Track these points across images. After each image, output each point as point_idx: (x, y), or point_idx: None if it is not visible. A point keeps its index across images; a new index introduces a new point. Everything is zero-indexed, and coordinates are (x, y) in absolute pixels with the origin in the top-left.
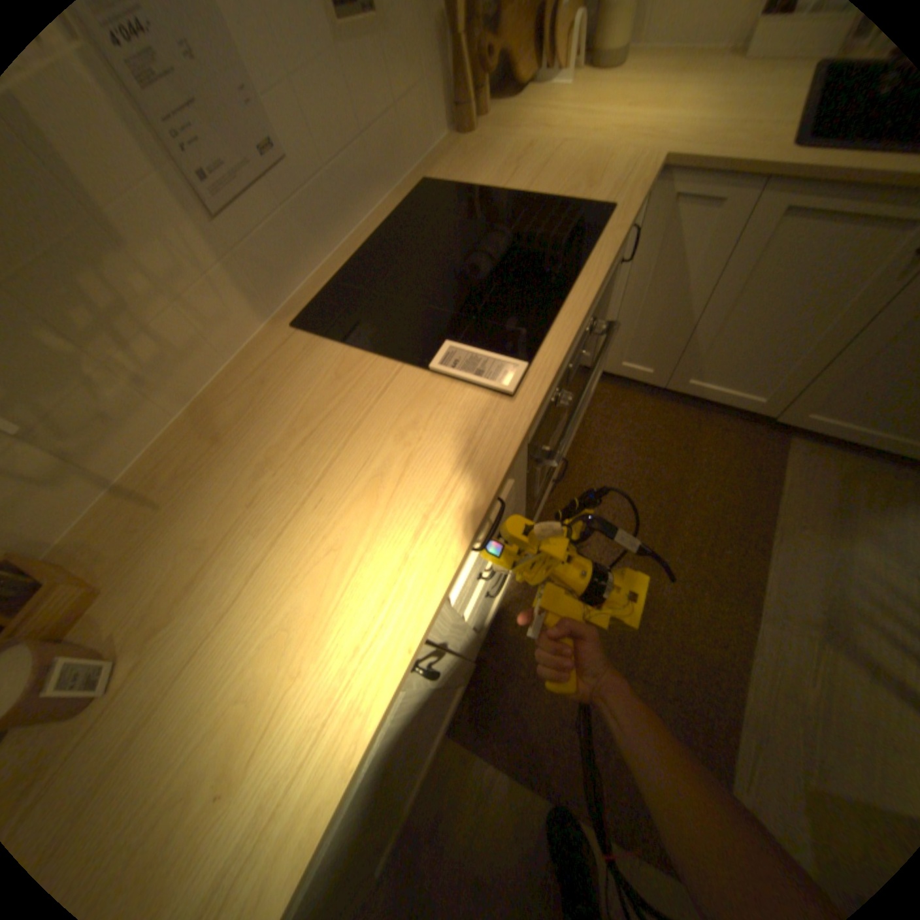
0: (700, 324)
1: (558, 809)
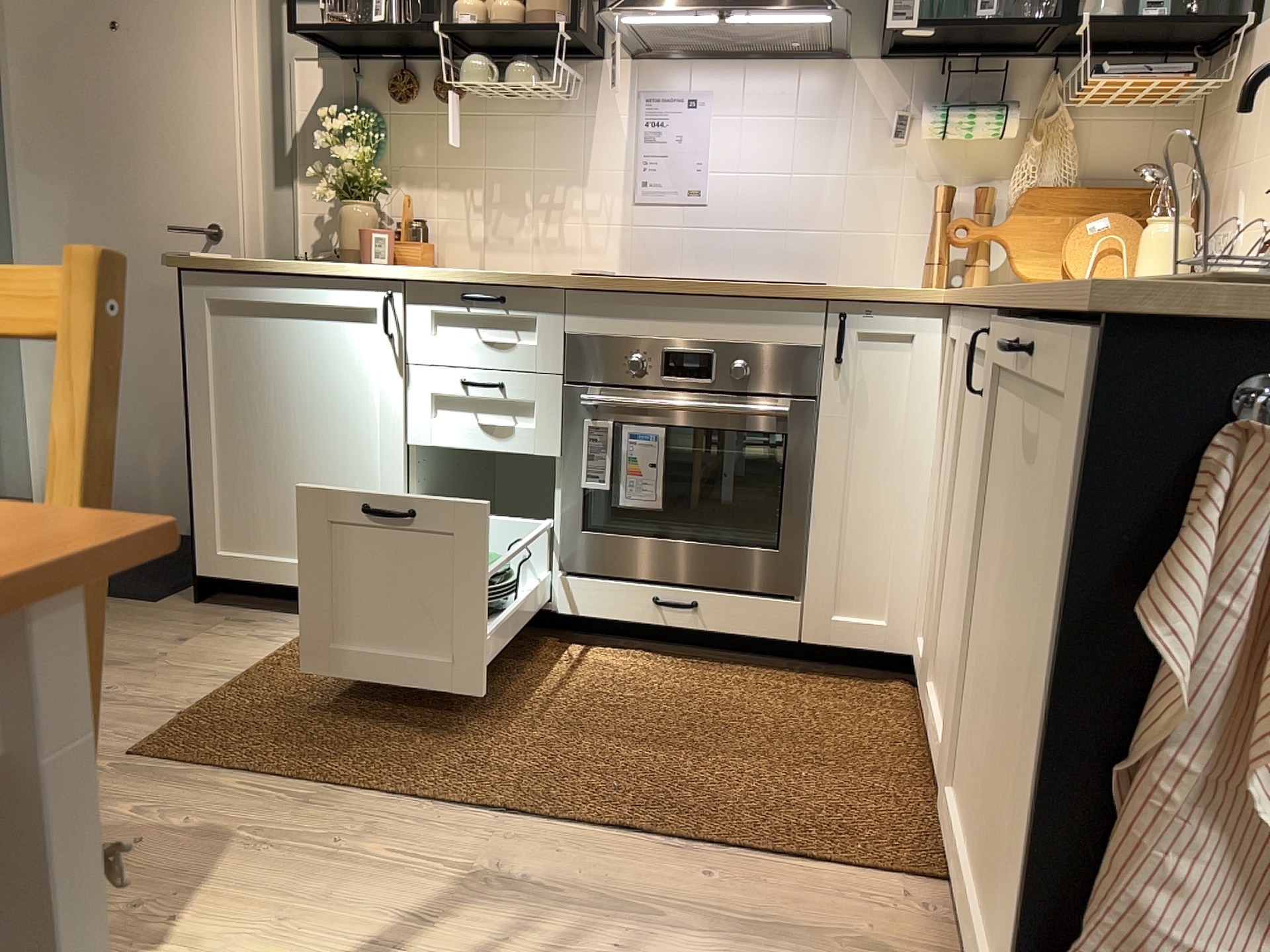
0: (944, 545)
1: (246, 672)
